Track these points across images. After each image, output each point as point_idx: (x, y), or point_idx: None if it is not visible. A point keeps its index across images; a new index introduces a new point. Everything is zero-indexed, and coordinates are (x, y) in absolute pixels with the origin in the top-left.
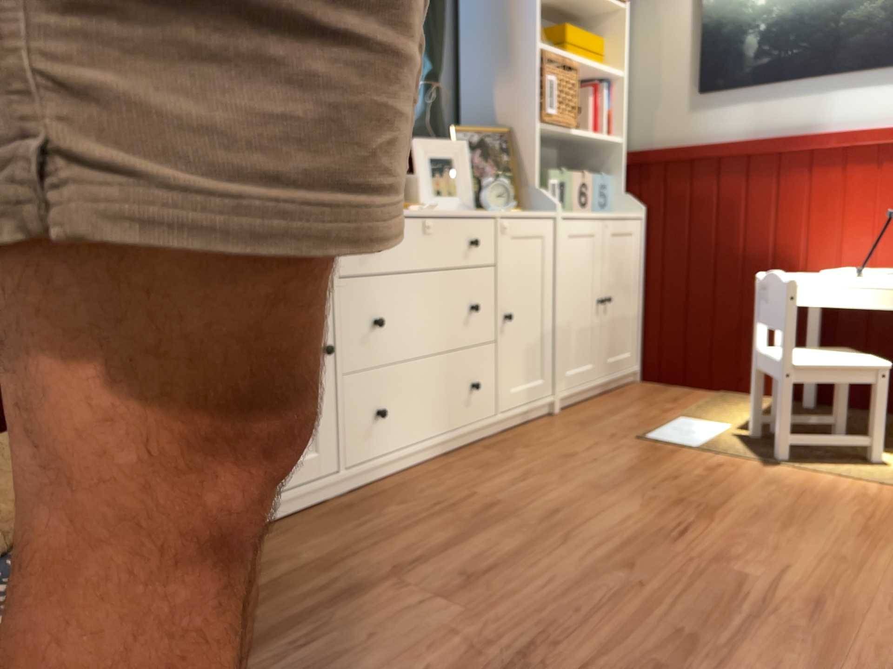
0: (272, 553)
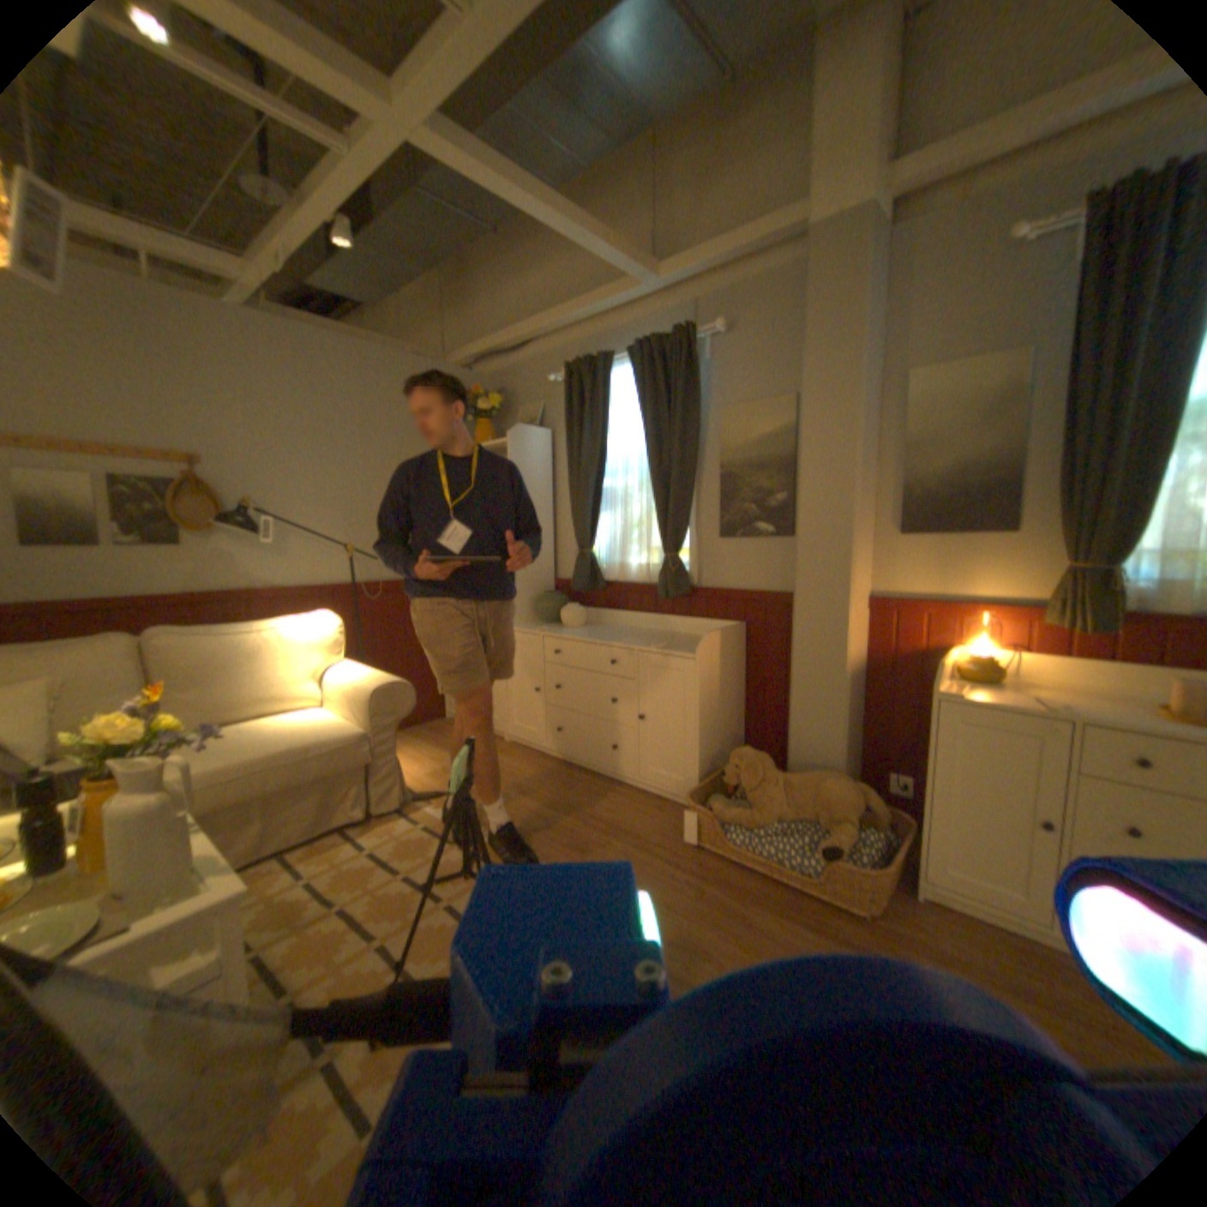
0: (935, 929)
